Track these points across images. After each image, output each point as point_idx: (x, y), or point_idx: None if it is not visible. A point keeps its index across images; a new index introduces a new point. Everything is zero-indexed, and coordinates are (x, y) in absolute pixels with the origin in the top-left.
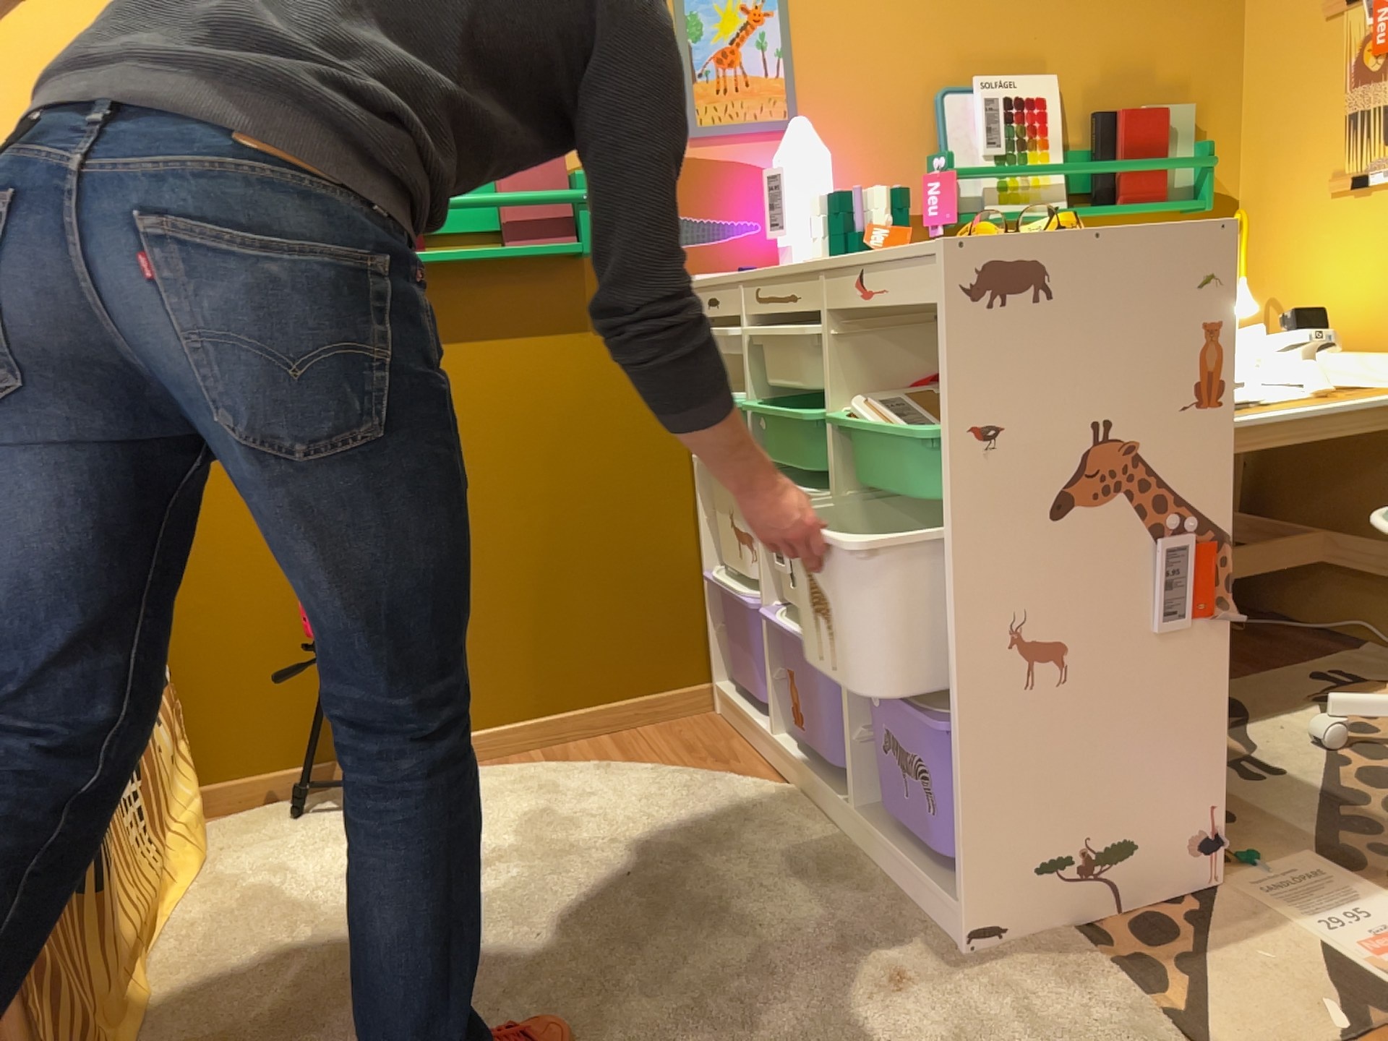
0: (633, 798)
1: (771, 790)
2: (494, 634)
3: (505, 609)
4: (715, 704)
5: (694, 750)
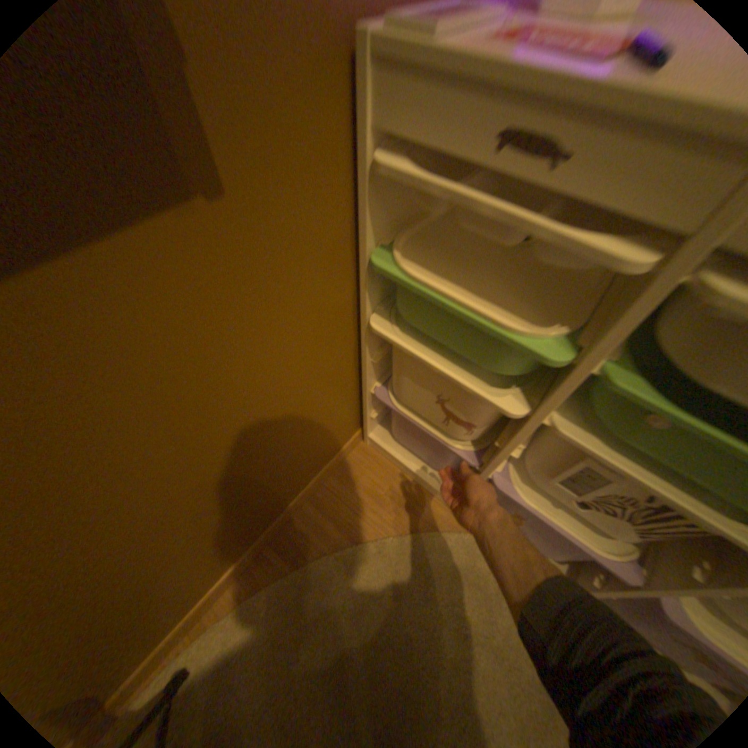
0: (392, 600)
1: (470, 543)
2: (209, 547)
3: (211, 532)
4: (362, 437)
5: (381, 498)
